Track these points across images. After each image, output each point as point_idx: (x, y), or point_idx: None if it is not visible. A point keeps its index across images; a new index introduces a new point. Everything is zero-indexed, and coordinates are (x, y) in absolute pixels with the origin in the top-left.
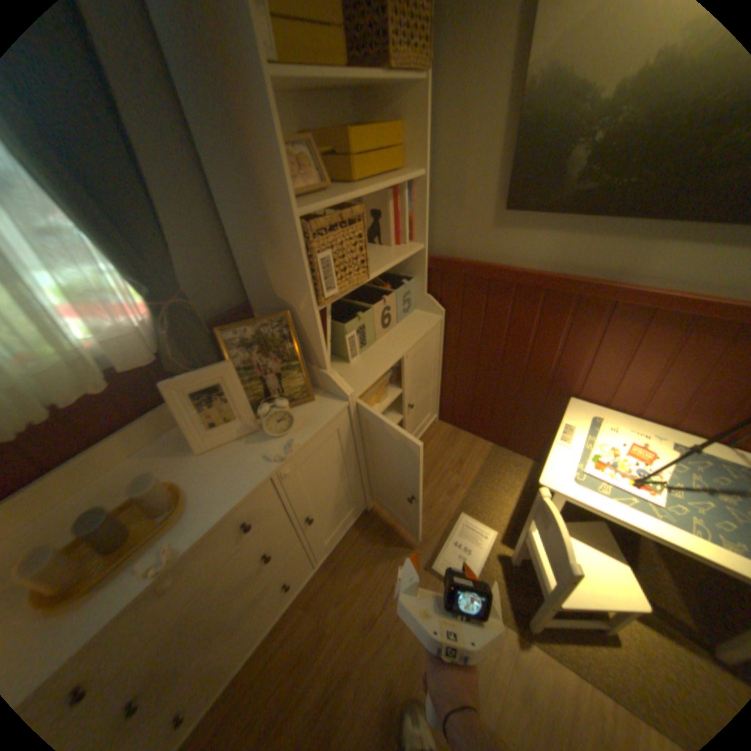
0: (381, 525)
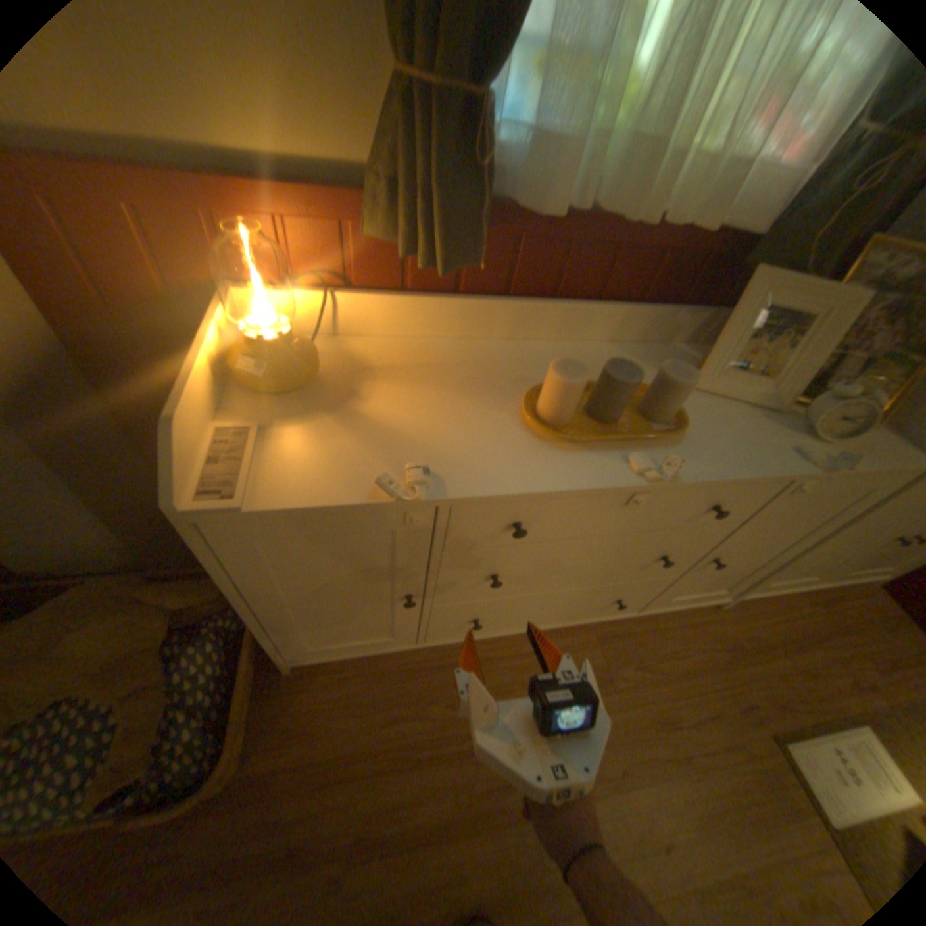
0: (732, 639)
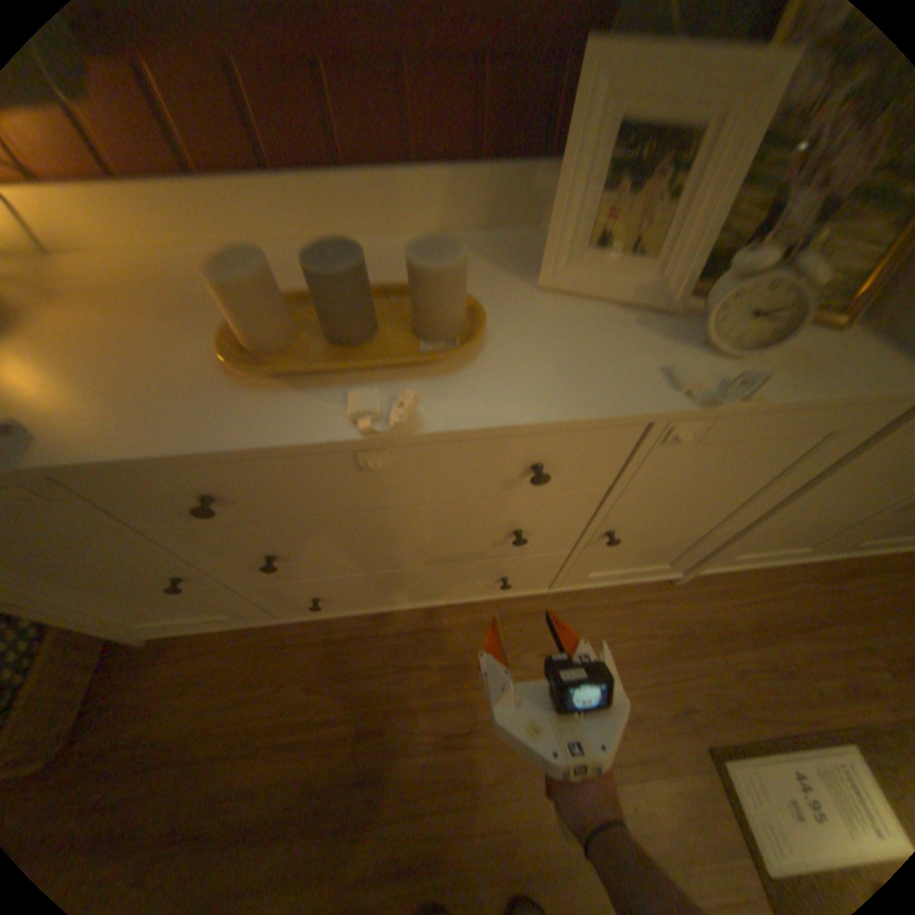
0: (680, 623)
